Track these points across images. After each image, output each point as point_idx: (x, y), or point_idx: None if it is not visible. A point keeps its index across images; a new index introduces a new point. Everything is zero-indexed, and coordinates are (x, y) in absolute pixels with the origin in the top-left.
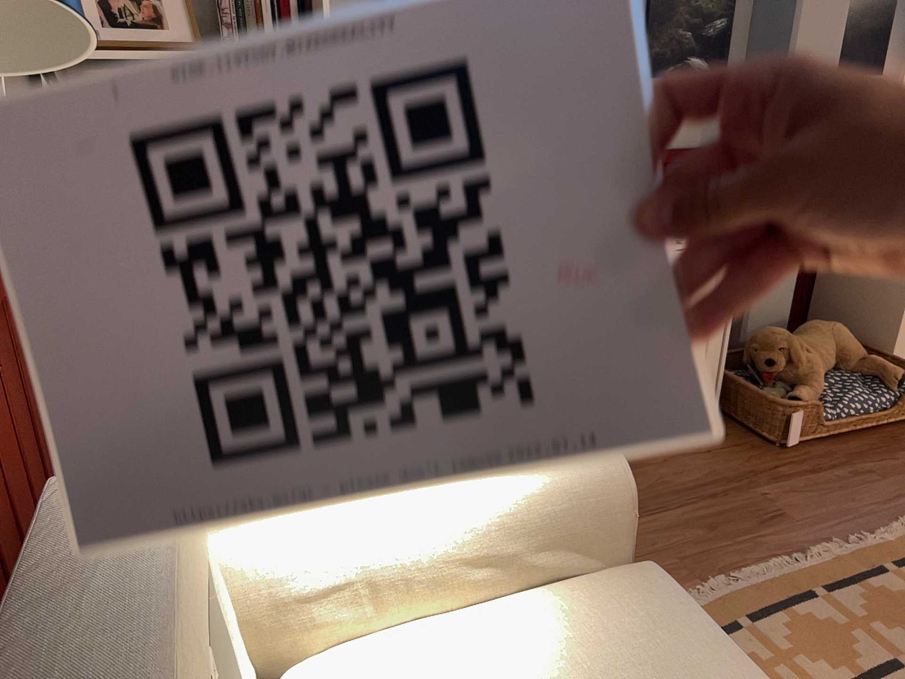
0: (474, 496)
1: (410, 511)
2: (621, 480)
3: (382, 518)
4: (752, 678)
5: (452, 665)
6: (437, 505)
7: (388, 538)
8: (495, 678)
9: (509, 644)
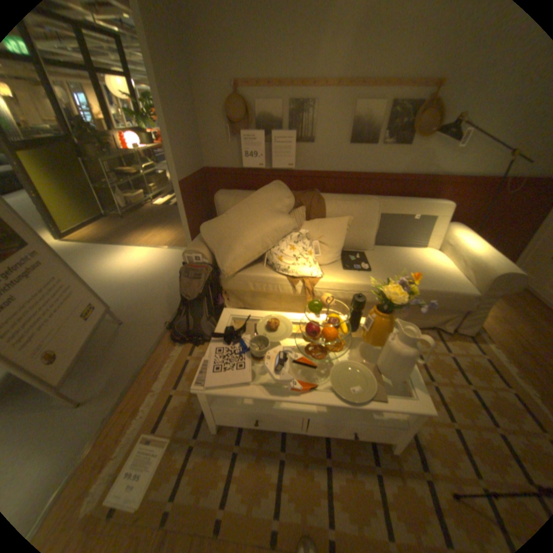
0: (479, 253)
1: (471, 246)
2: (499, 277)
3: (467, 243)
4: (438, 290)
5: (440, 263)
6: (474, 249)
7: (463, 246)
8: (437, 265)
9: (446, 269)
